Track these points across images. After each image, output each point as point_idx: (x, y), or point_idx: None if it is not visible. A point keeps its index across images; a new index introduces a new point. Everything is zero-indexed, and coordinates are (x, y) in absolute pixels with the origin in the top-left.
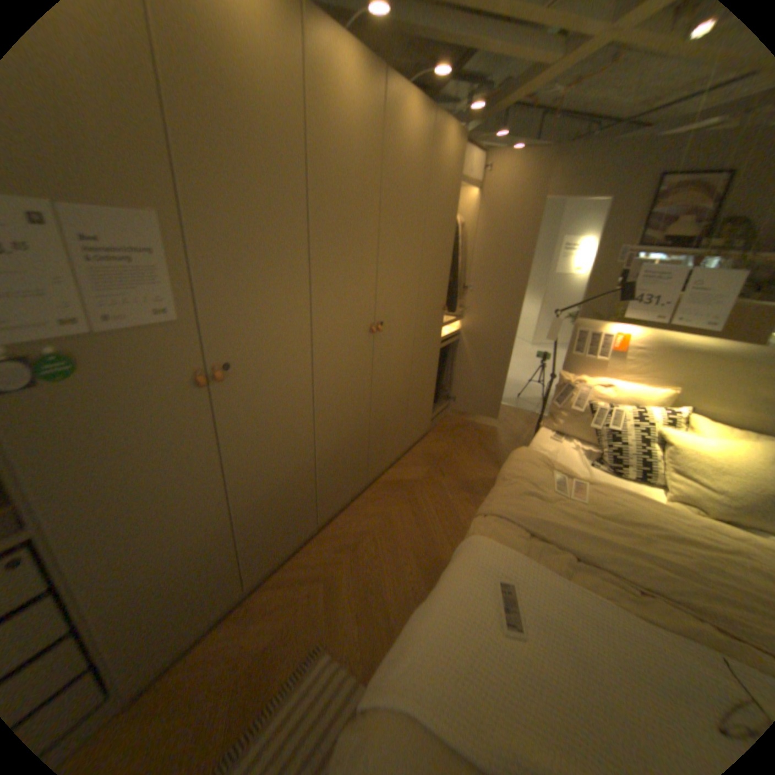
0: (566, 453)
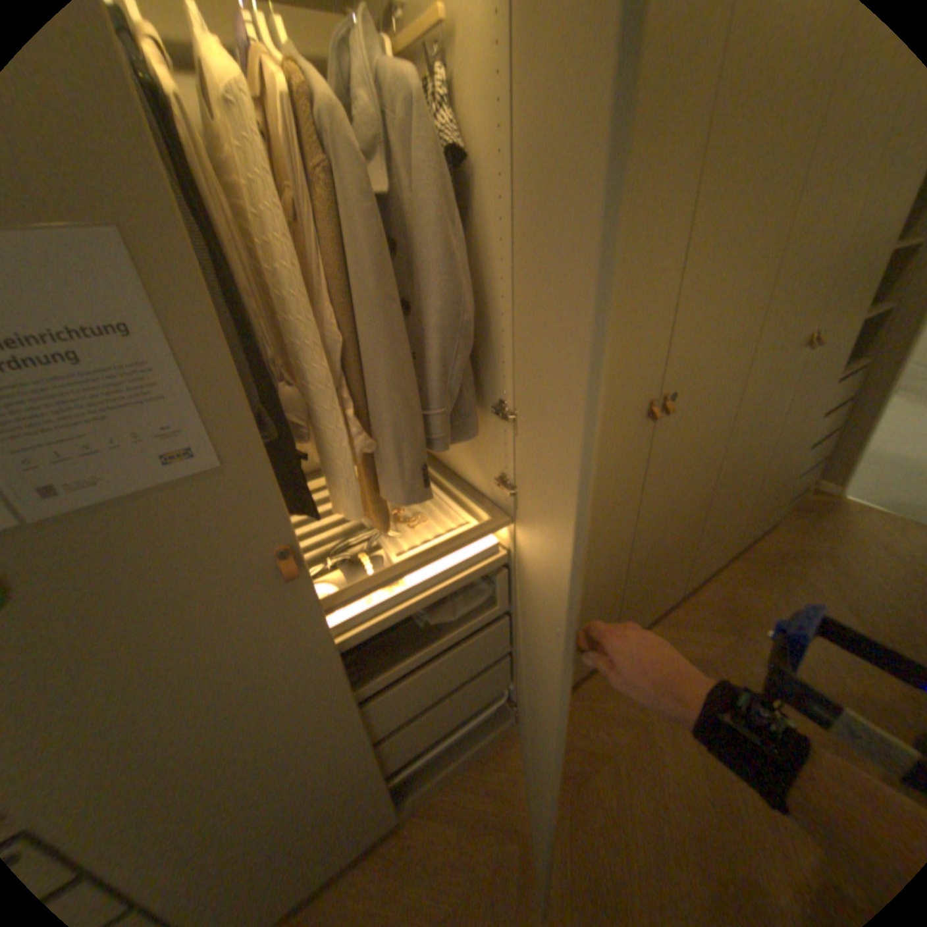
0: None
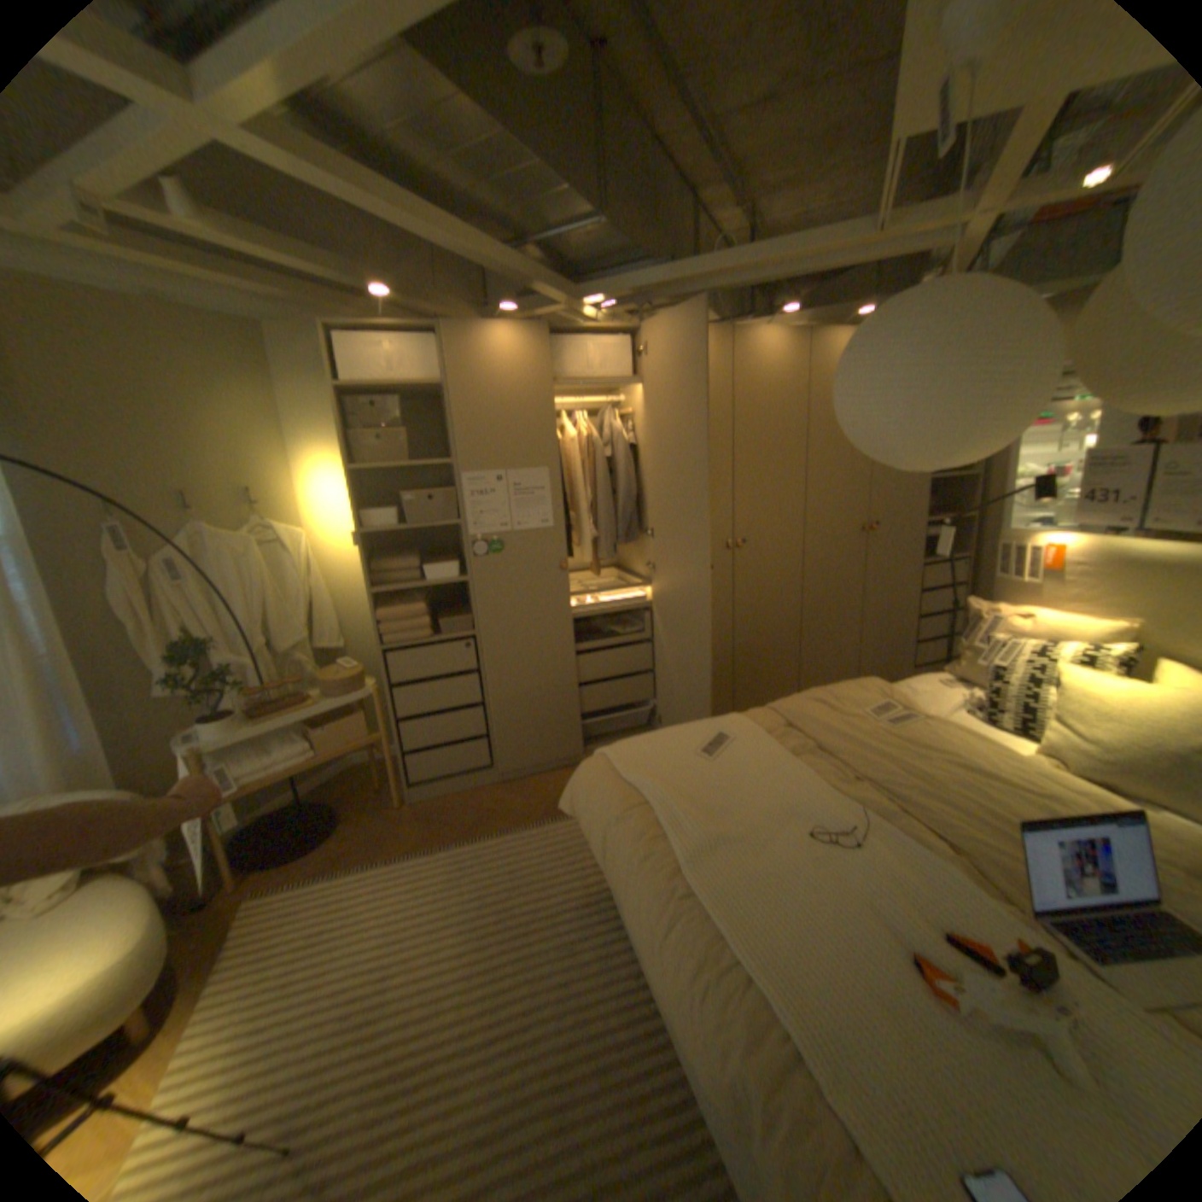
0: (943, 698)
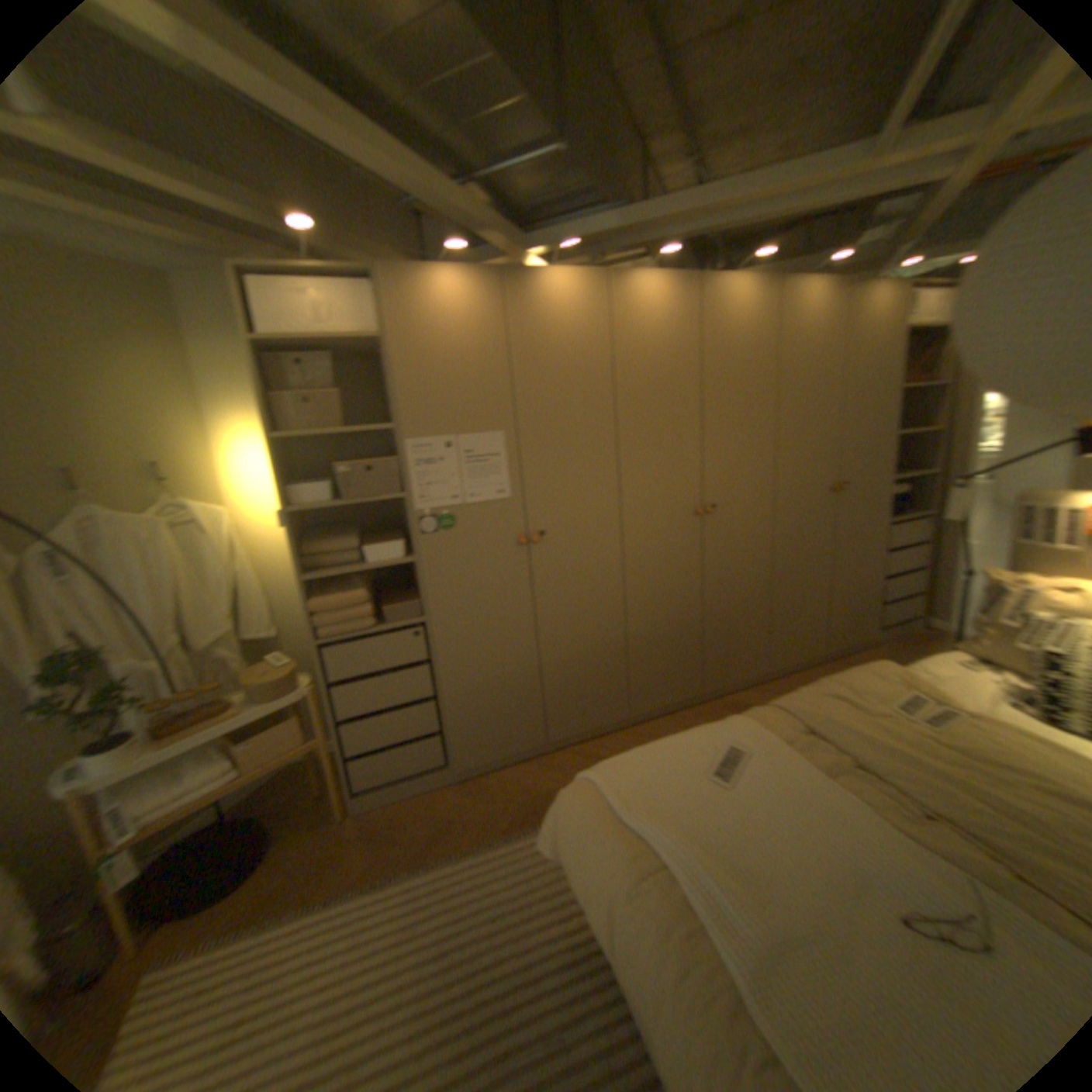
0: (973, 685)
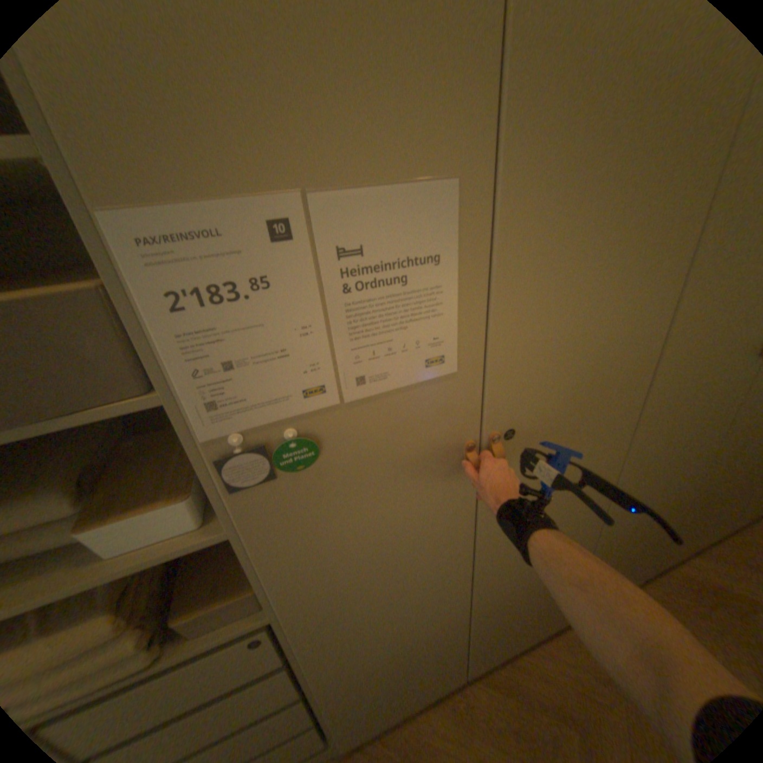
0: None
